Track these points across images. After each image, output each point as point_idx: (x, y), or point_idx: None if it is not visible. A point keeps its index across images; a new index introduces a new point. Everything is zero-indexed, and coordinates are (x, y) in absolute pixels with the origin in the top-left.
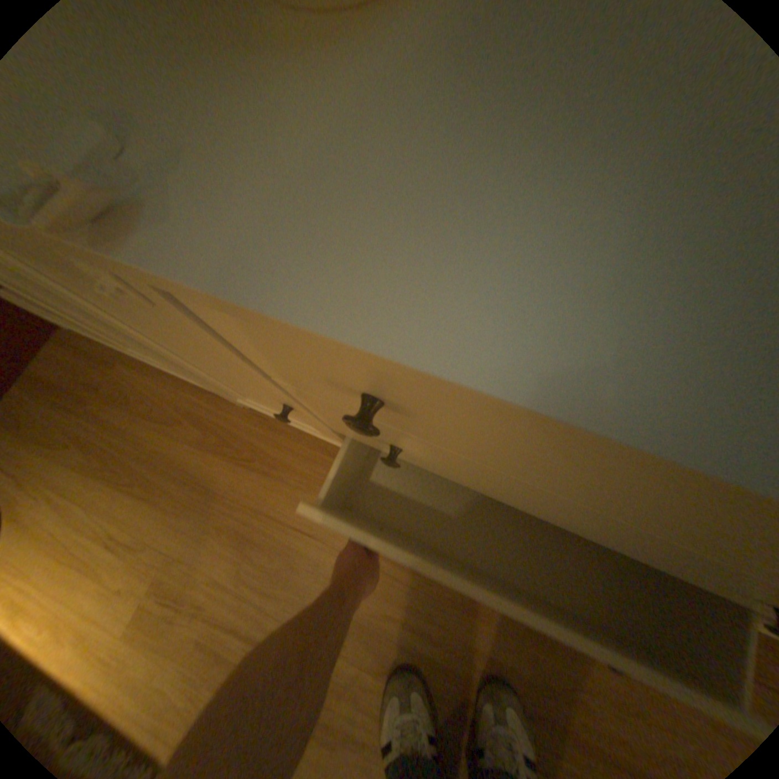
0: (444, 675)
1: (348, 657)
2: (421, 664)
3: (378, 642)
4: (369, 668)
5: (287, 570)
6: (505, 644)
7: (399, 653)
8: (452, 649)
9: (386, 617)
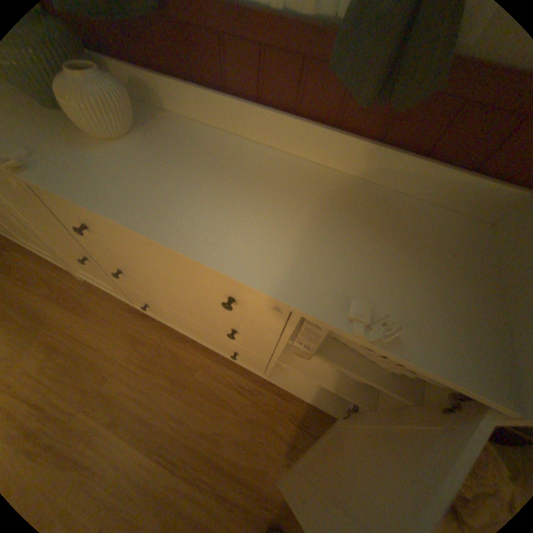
0: (146, 427)
1: (92, 416)
2: (135, 421)
3: (113, 408)
4: (103, 423)
5: (73, 367)
6: (184, 410)
7: (124, 414)
8: (154, 412)
9: (123, 395)
